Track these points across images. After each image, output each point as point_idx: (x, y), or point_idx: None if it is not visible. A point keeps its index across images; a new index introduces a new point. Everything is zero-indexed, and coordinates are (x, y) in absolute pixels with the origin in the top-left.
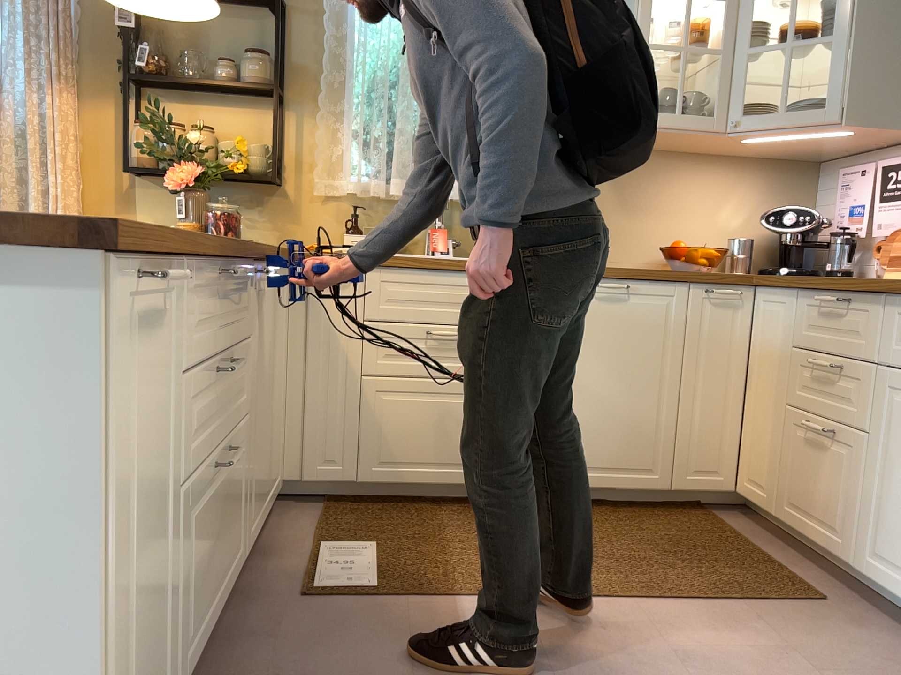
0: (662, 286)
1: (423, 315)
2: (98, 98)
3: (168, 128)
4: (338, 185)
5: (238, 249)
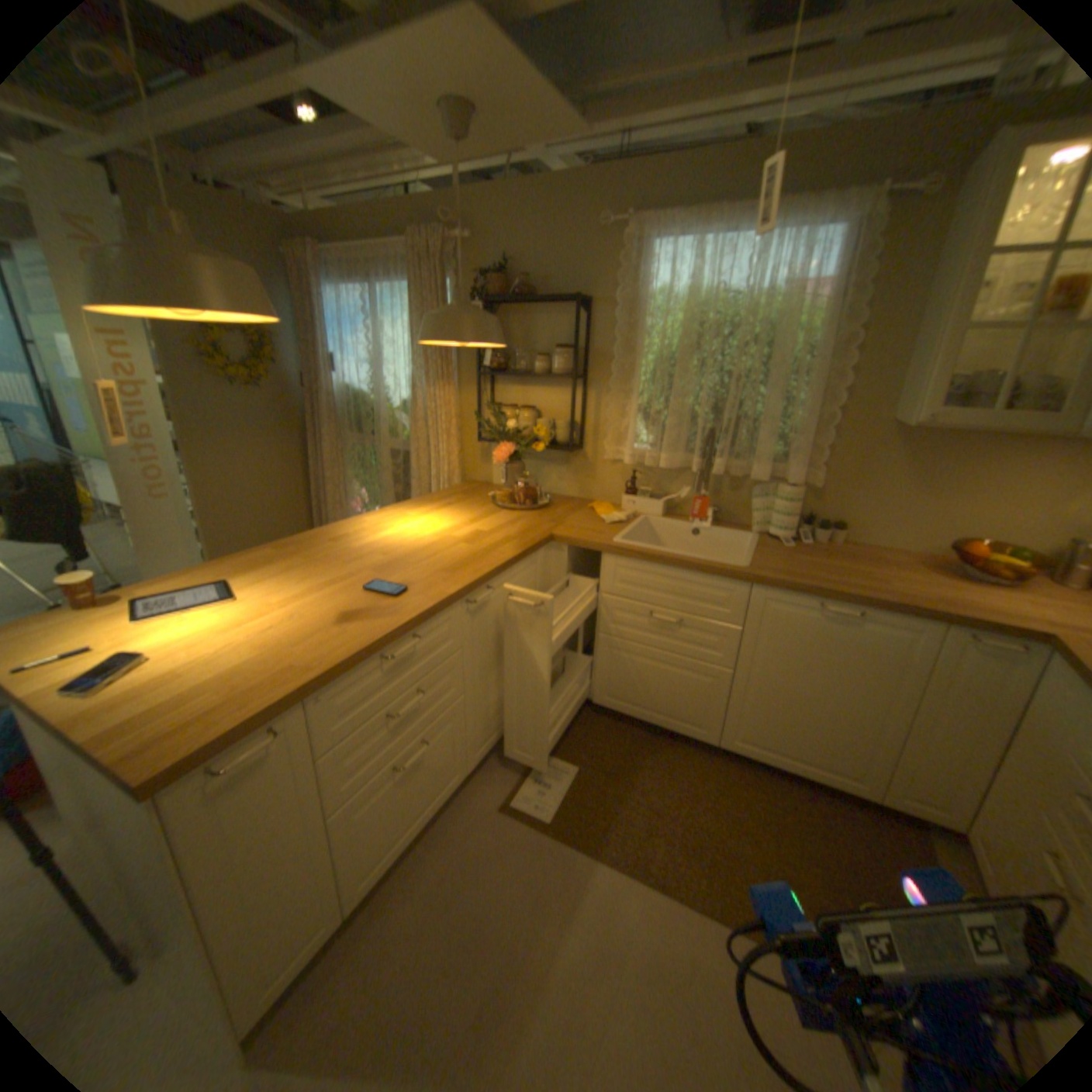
0: (909, 622)
1: (649, 599)
2: (467, 384)
3: (497, 416)
4: (622, 453)
5: (427, 614)
